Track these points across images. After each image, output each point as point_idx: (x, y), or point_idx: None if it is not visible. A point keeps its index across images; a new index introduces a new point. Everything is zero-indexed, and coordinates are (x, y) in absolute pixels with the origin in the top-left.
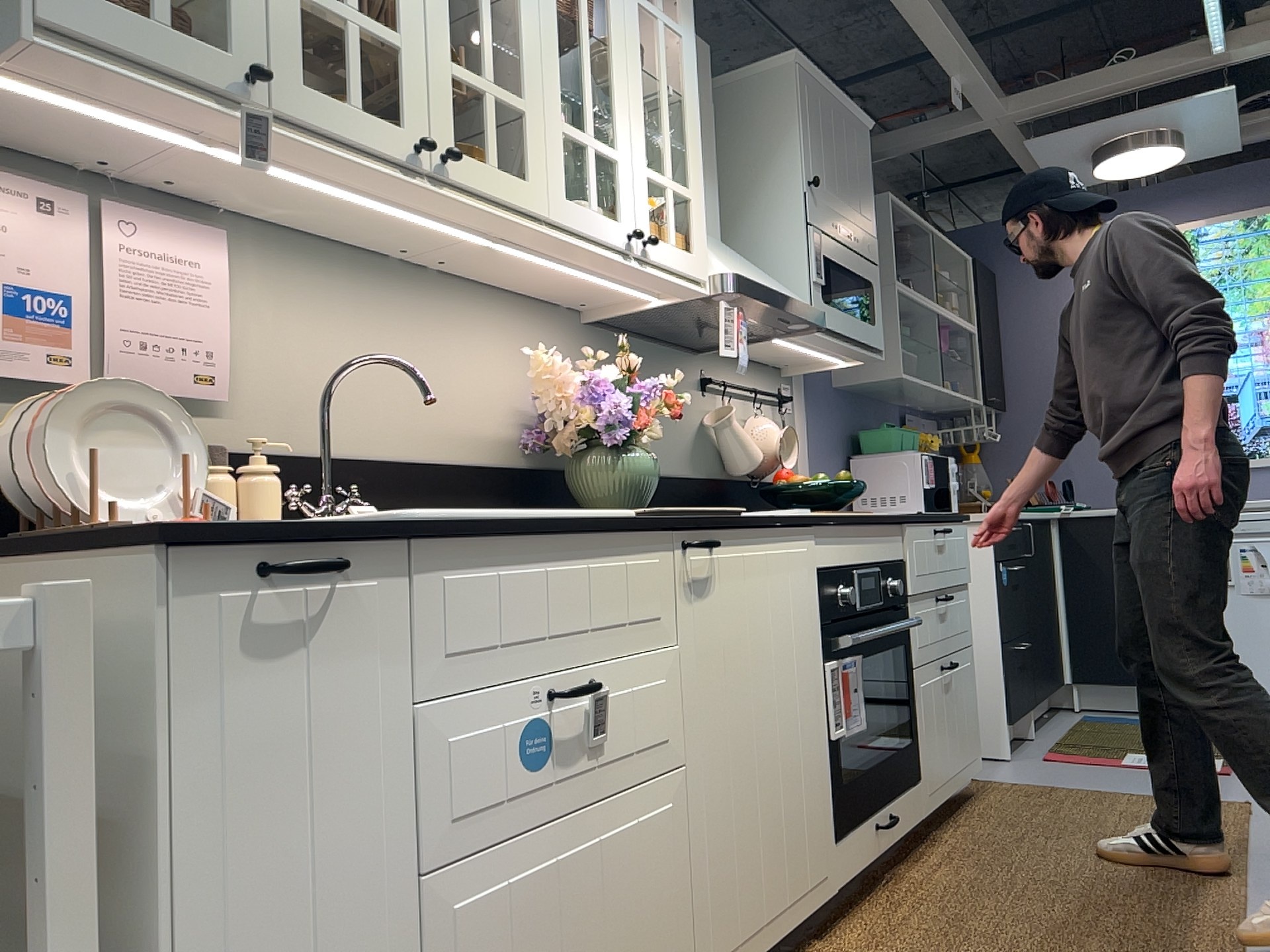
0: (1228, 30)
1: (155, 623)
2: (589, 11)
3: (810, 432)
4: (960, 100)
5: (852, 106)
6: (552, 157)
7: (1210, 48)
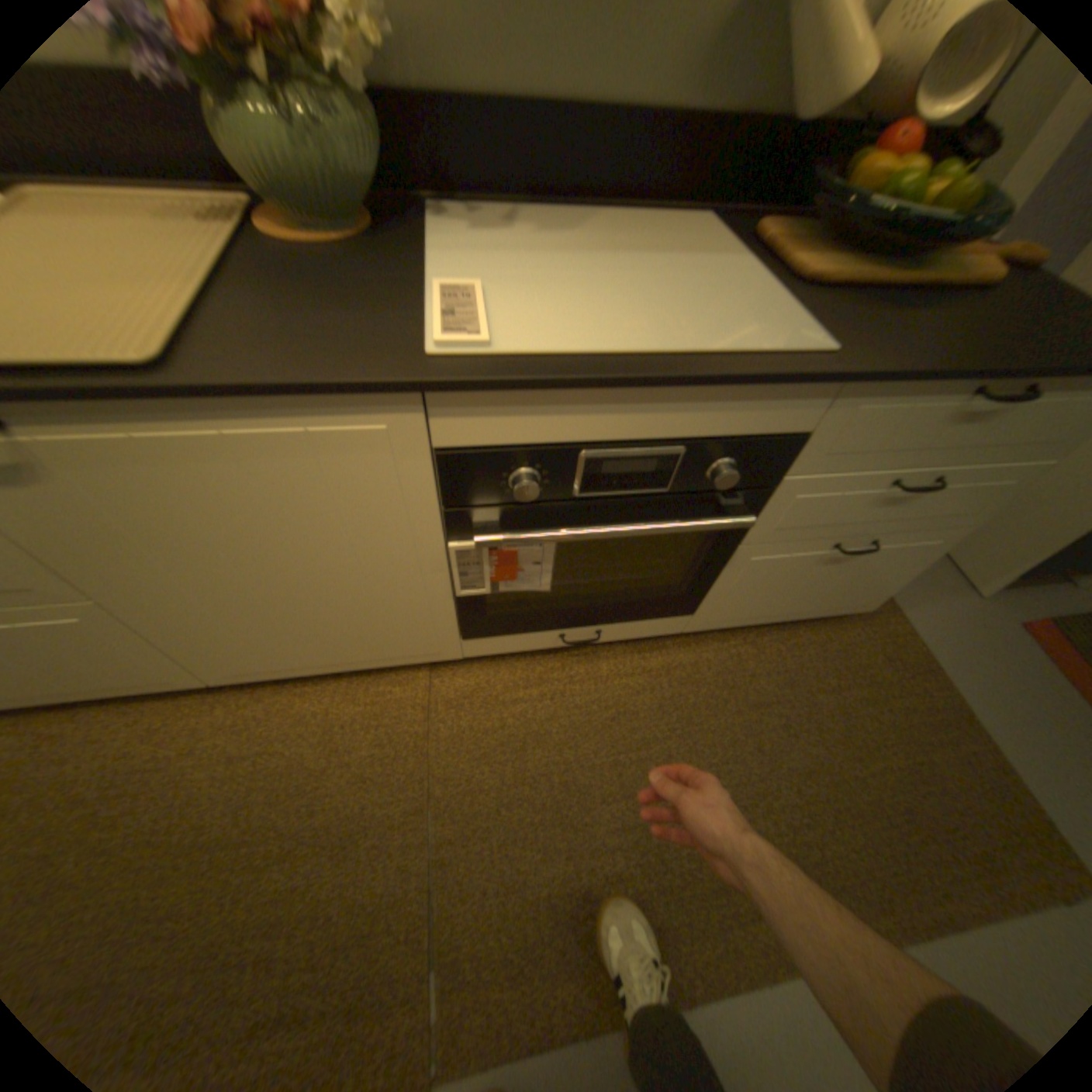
0: None
1: None
2: None
3: None
4: None
5: None
6: None
7: None
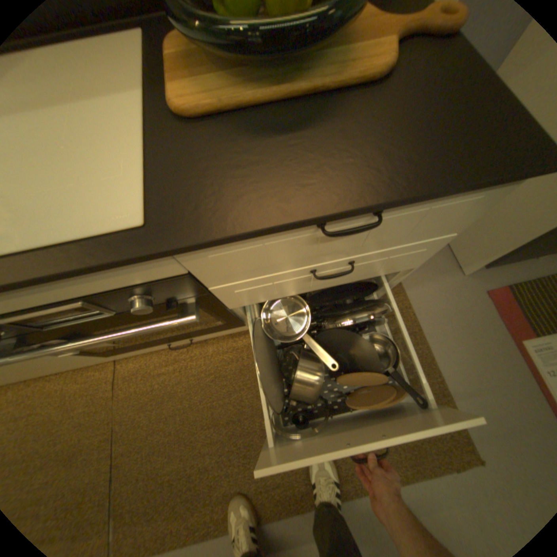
0: None
1: None
2: None
3: None
4: None
5: None
6: None
7: None
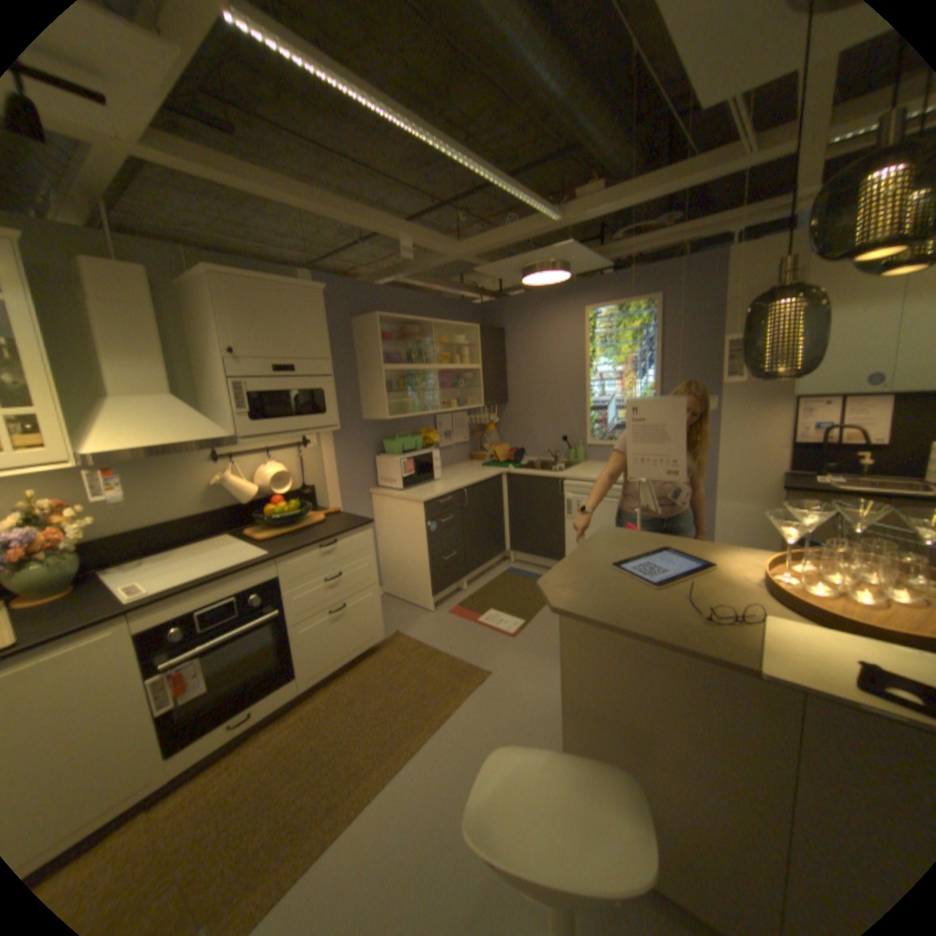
0: (563, 203)
1: None
2: None
3: (335, 452)
4: (410, 252)
5: (291, 281)
6: None
7: (550, 217)
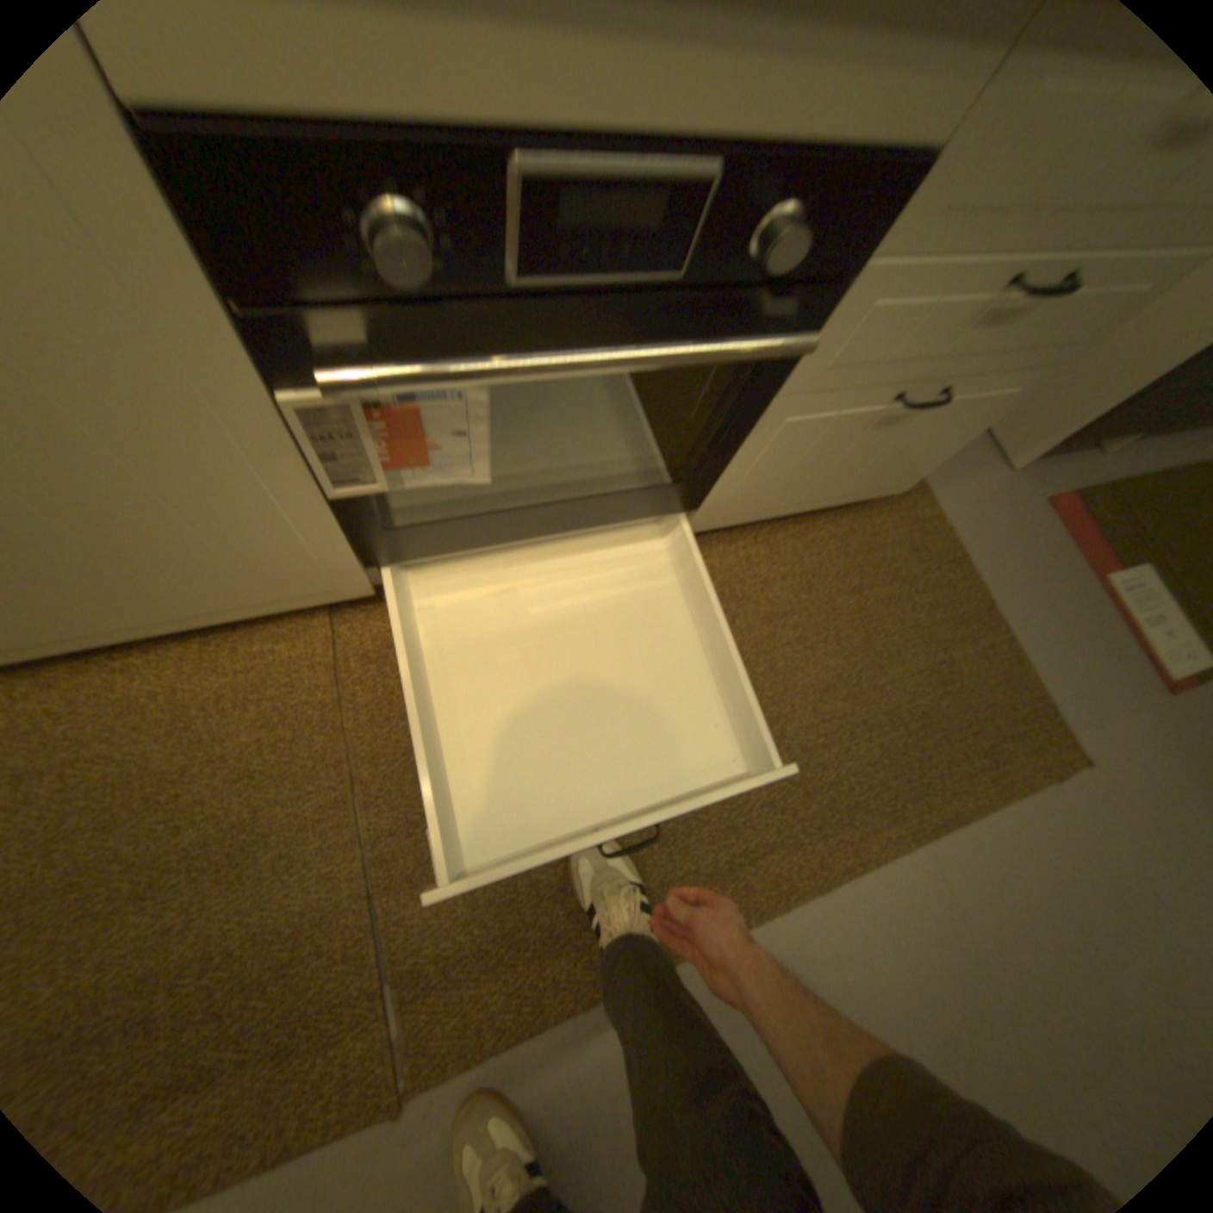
0: None
1: None
2: None
3: None
4: None
5: None
6: None
7: None
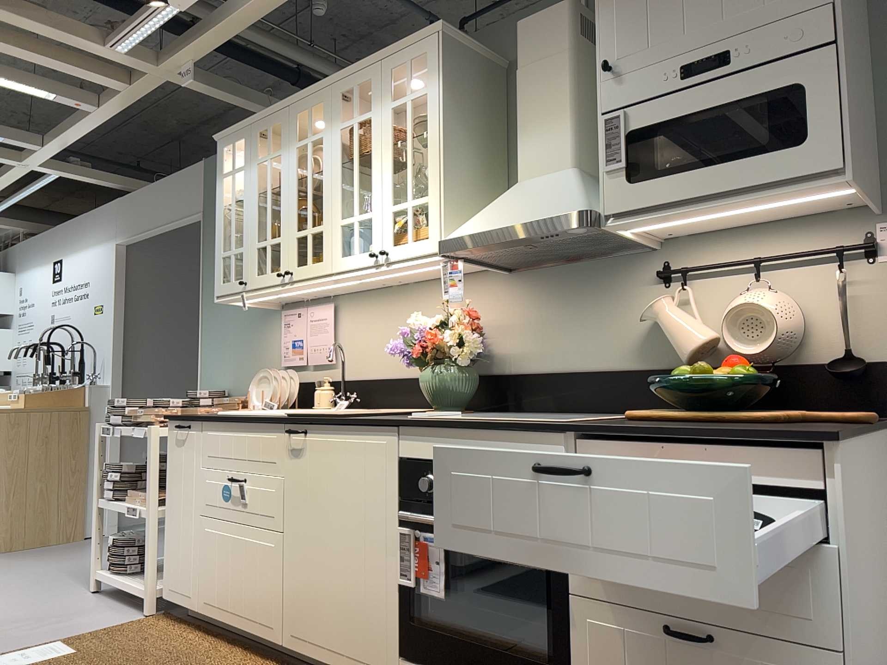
0: None
1: (168, 435)
2: (374, 137)
3: None
4: None
5: None
6: (333, 241)
7: None
